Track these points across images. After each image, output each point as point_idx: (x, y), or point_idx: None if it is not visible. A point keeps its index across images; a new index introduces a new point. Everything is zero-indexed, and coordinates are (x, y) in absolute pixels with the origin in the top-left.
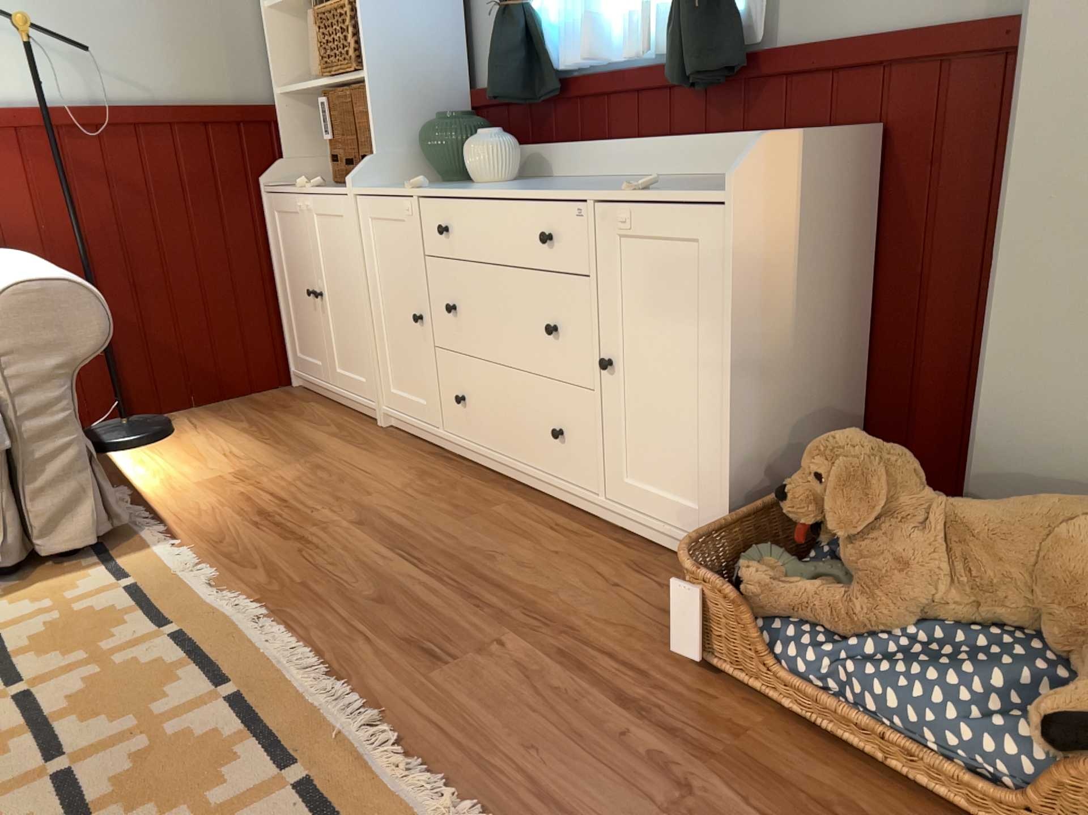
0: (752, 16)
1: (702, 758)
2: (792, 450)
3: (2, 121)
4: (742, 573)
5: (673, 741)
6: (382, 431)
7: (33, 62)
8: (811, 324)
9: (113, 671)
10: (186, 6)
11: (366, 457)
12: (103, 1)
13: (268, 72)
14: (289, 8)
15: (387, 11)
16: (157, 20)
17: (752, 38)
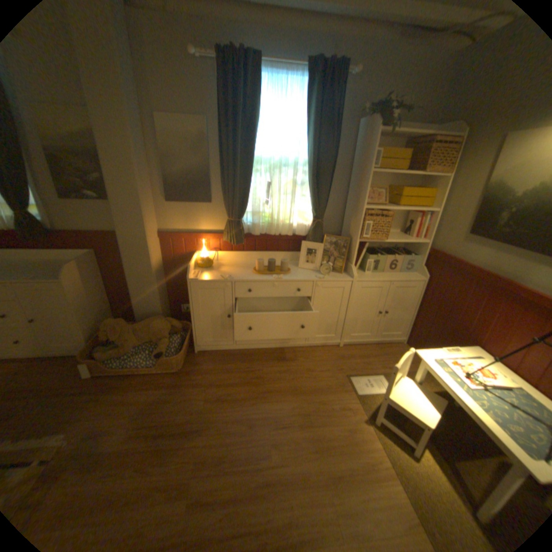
0: (46, 222)
1: (98, 395)
2: (95, 323)
3: None
4: (94, 357)
5: (90, 396)
6: None
7: None
8: (91, 296)
9: None
10: None
11: None
12: None
13: None
14: None
15: None
16: None
17: (48, 227)
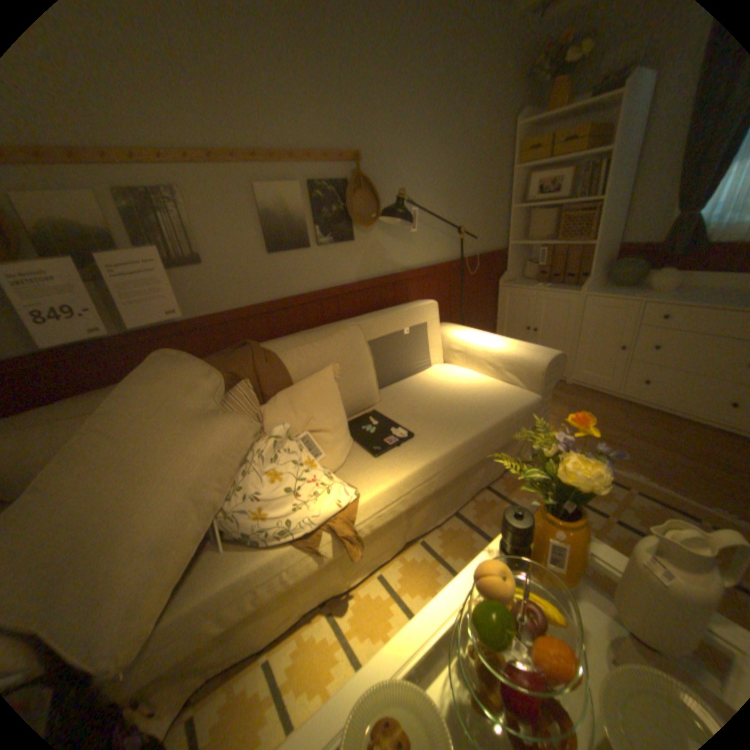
0: None
1: None
2: None
3: (437, 269)
4: None
5: None
6: (572, 387)
7: (462, 245)
8: None
9: (642, 513)
10: (488, 210)
11: (584, 401)
12: (466, 212)
13: (505, 234)
14: (519, 206)
15: (610, 214)
16: (479, 218)
17: None
